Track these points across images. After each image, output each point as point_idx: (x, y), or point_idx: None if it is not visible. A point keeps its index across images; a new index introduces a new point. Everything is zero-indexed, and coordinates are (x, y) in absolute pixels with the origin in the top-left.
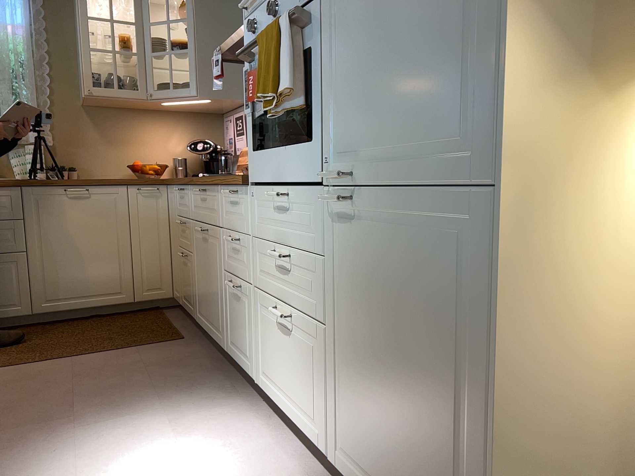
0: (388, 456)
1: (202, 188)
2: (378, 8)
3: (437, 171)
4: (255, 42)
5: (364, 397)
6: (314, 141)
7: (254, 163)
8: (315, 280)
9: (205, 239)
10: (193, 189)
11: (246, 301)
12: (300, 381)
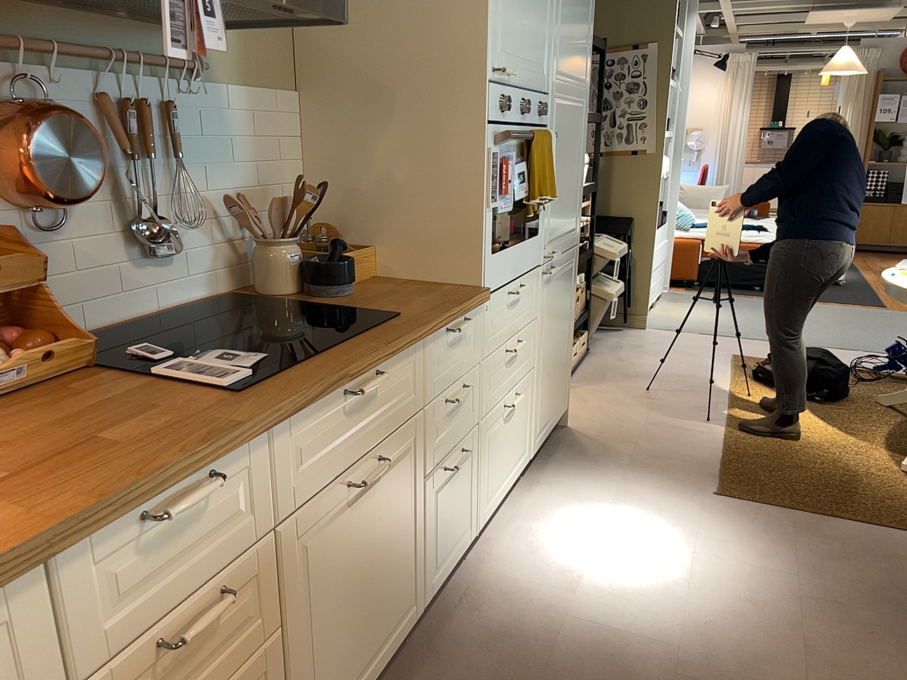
0: (552, 395)
1: (358, 381)
2: (564, 158)
3: (570, 241)
4: (529, 136)
5: (547, 381)
6: (536, 234)
7: (491, 268)
8: (530, 340)
9: (360, 495)
10: (297, 420)
11: (467, 457)
12: (518, 437)
